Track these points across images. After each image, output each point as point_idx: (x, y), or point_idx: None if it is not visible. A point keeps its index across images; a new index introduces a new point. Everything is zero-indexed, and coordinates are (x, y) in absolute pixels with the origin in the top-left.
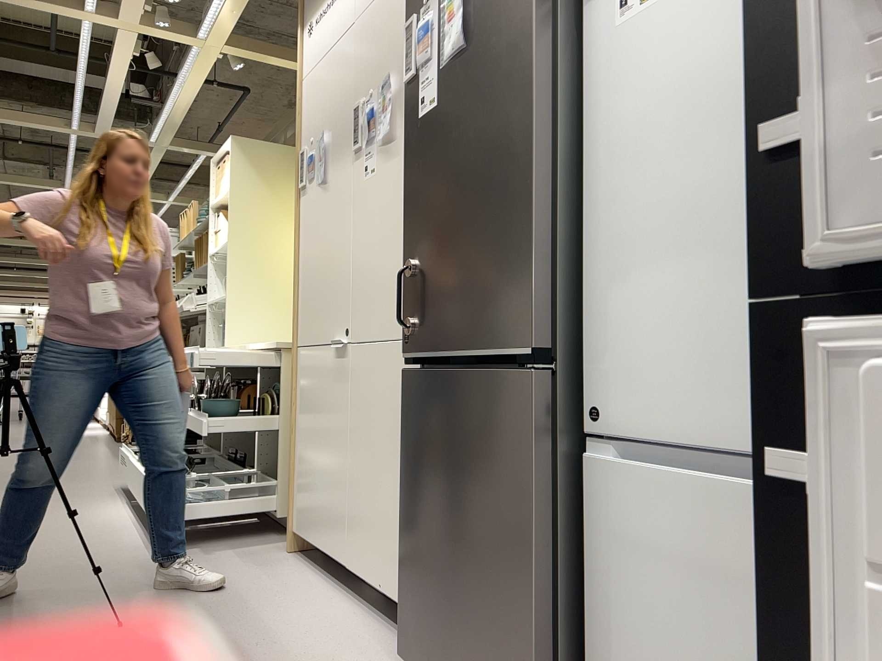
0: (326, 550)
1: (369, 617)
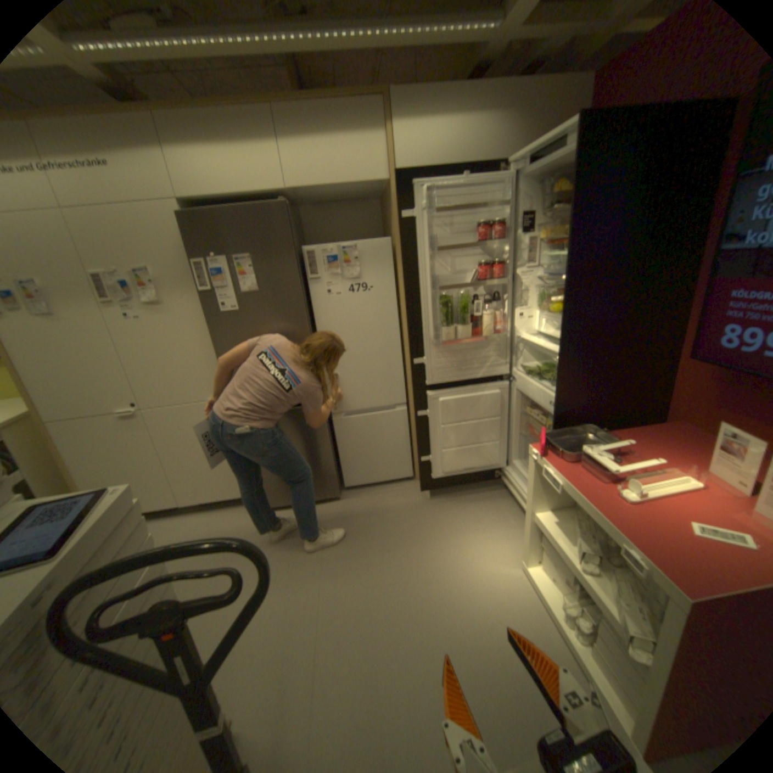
0: (150, 509)
1: (212, 512)
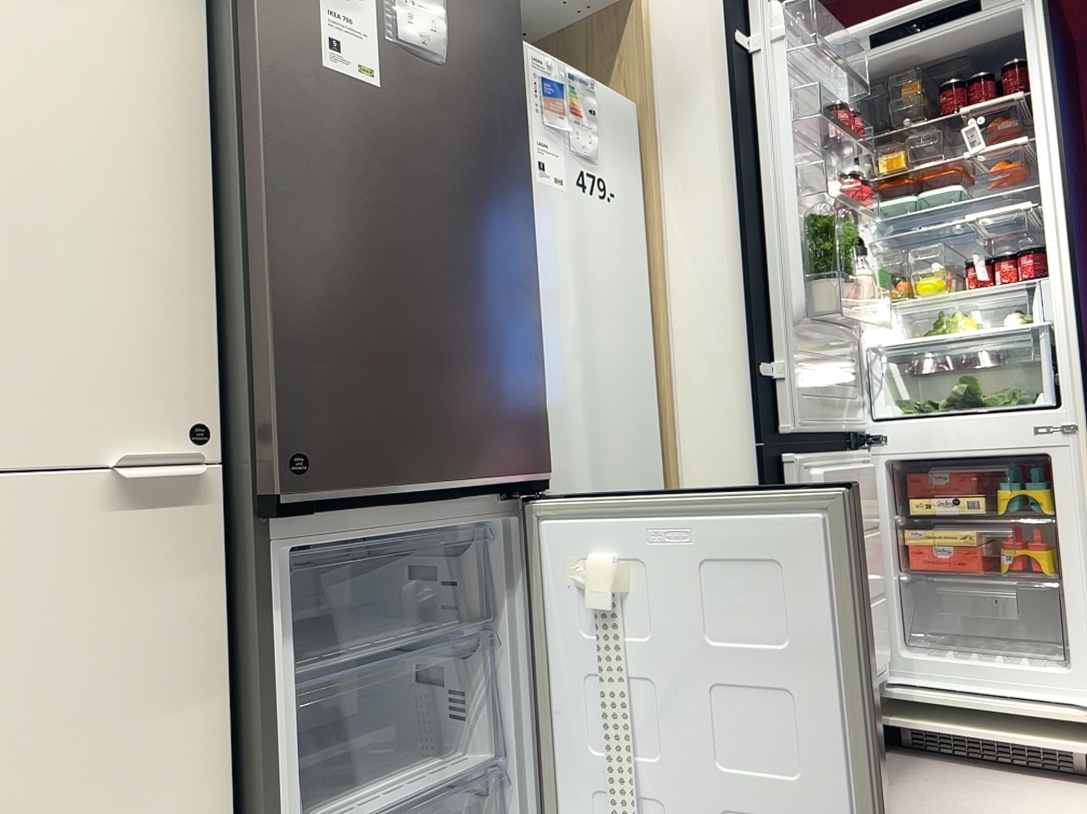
0: None
1: None
